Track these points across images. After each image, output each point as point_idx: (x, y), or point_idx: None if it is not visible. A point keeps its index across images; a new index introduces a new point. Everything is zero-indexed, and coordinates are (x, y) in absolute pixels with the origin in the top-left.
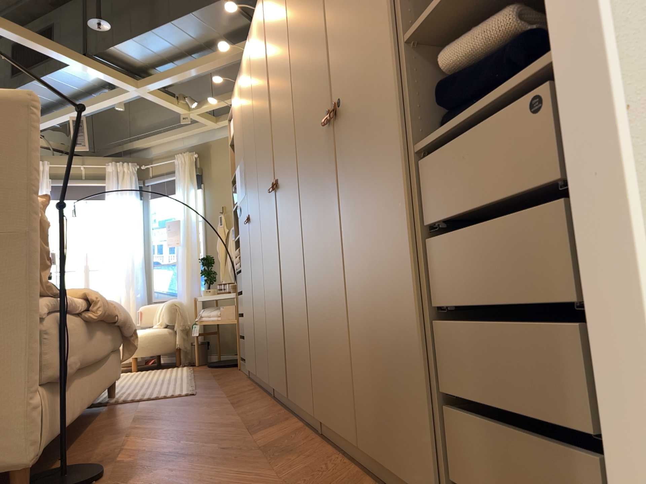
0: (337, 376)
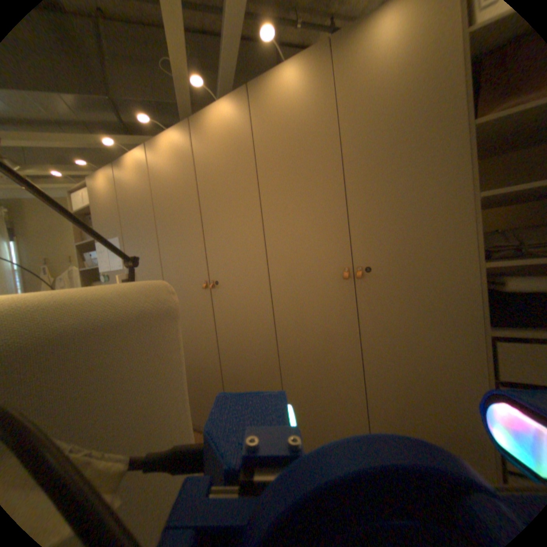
0: (328, 436)
